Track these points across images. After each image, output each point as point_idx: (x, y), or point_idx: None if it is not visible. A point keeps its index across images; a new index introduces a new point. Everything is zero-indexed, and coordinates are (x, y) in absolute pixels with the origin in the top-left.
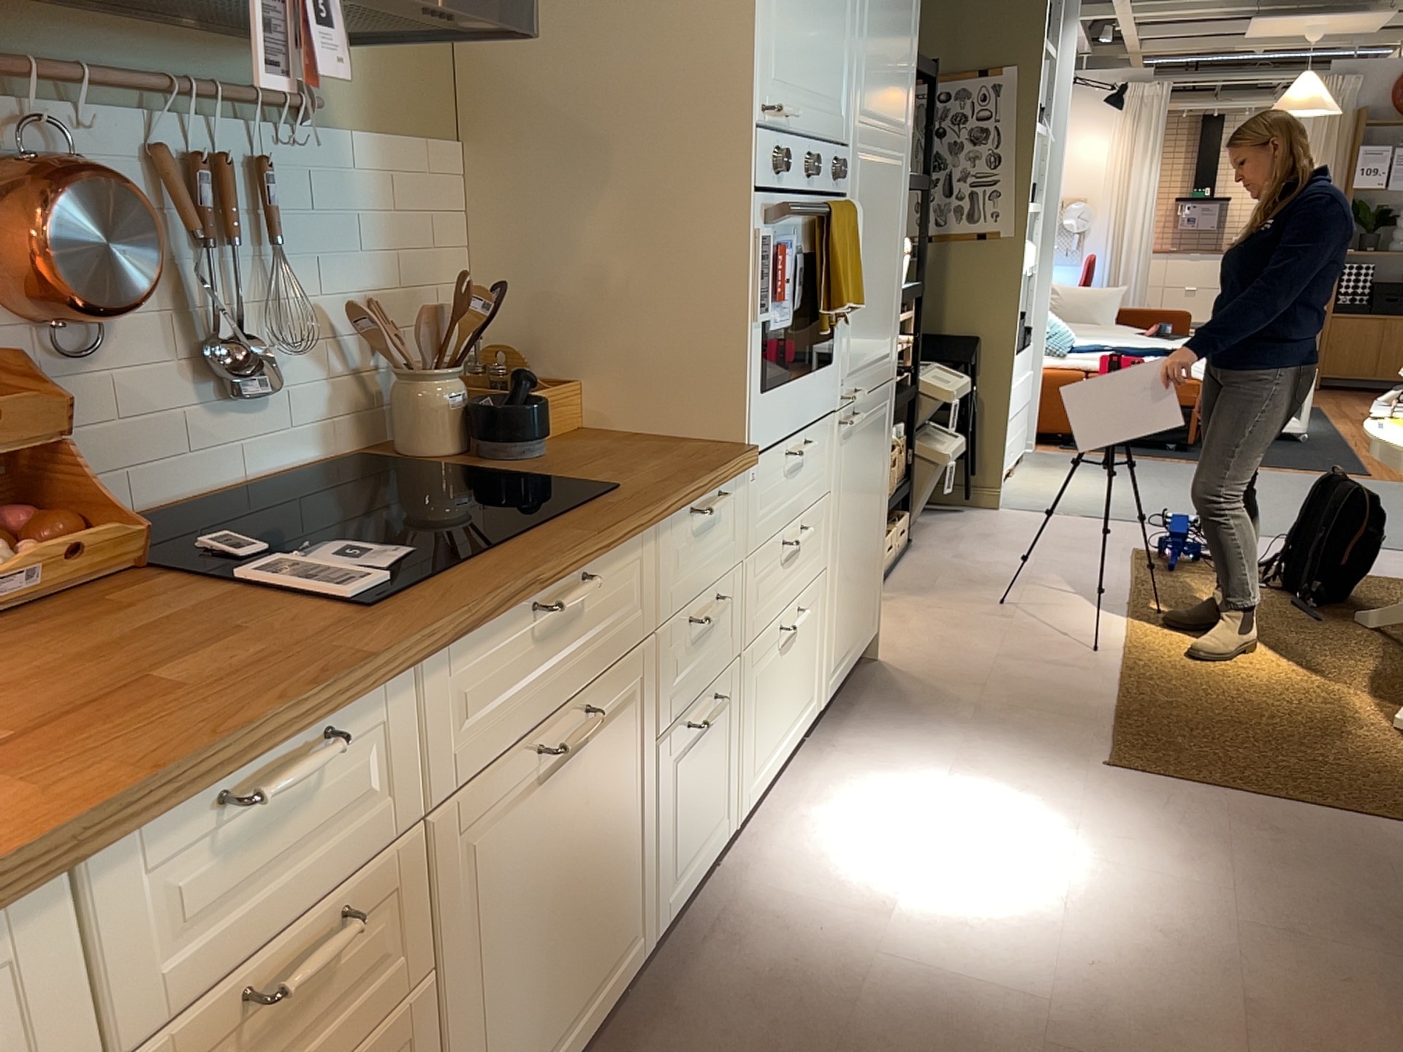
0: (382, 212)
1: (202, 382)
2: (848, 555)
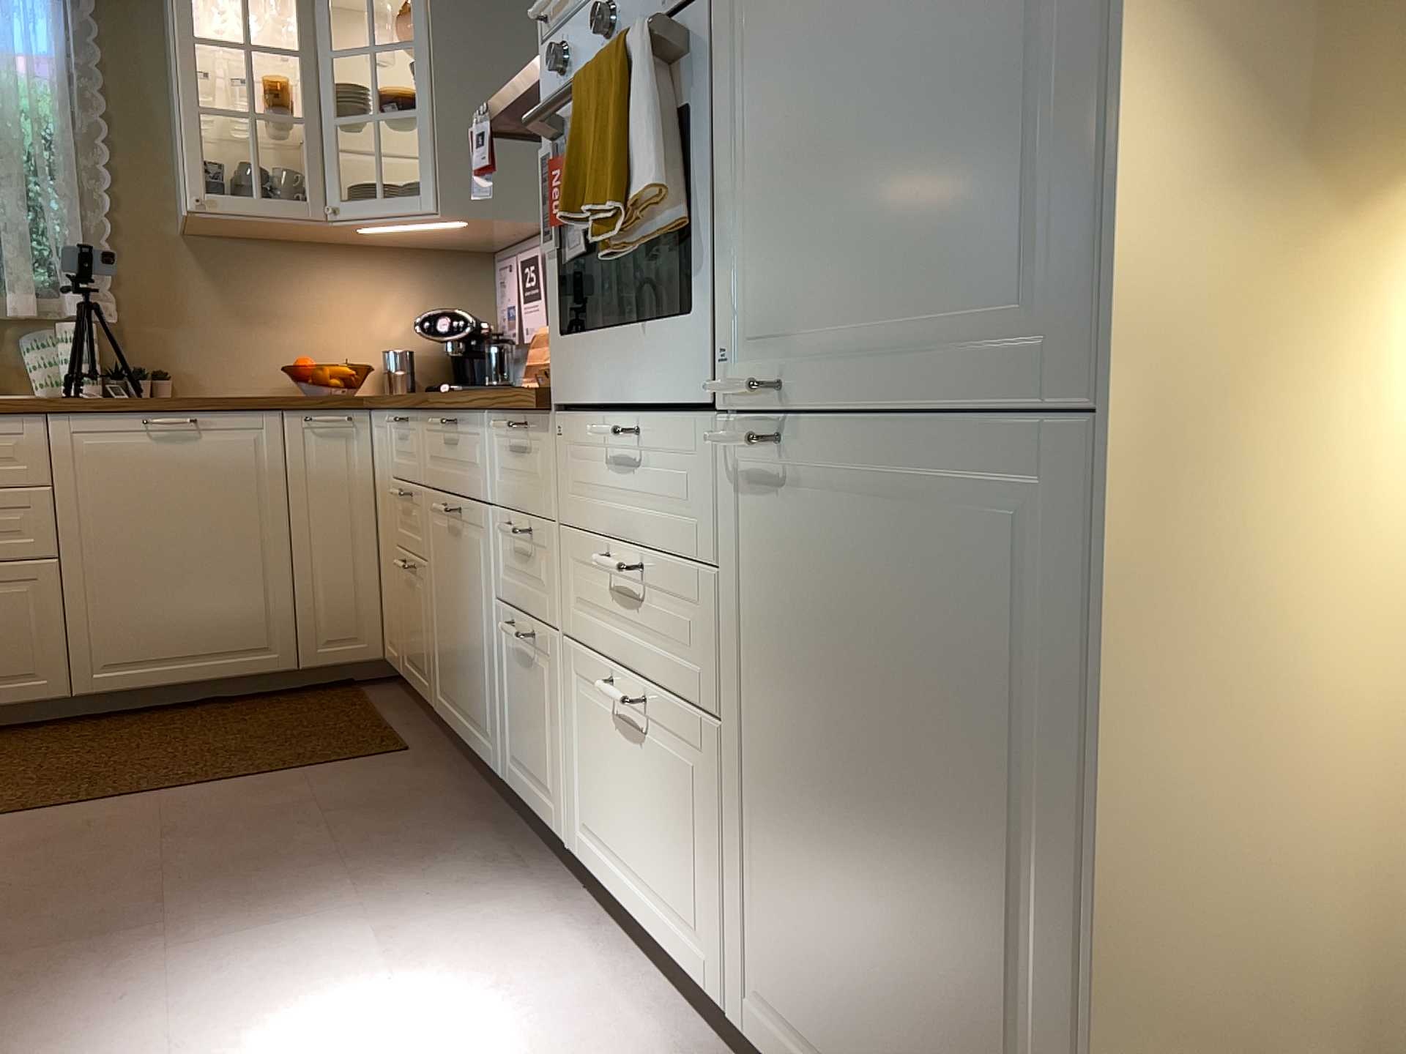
0: None
1: None
2: (803, 794)
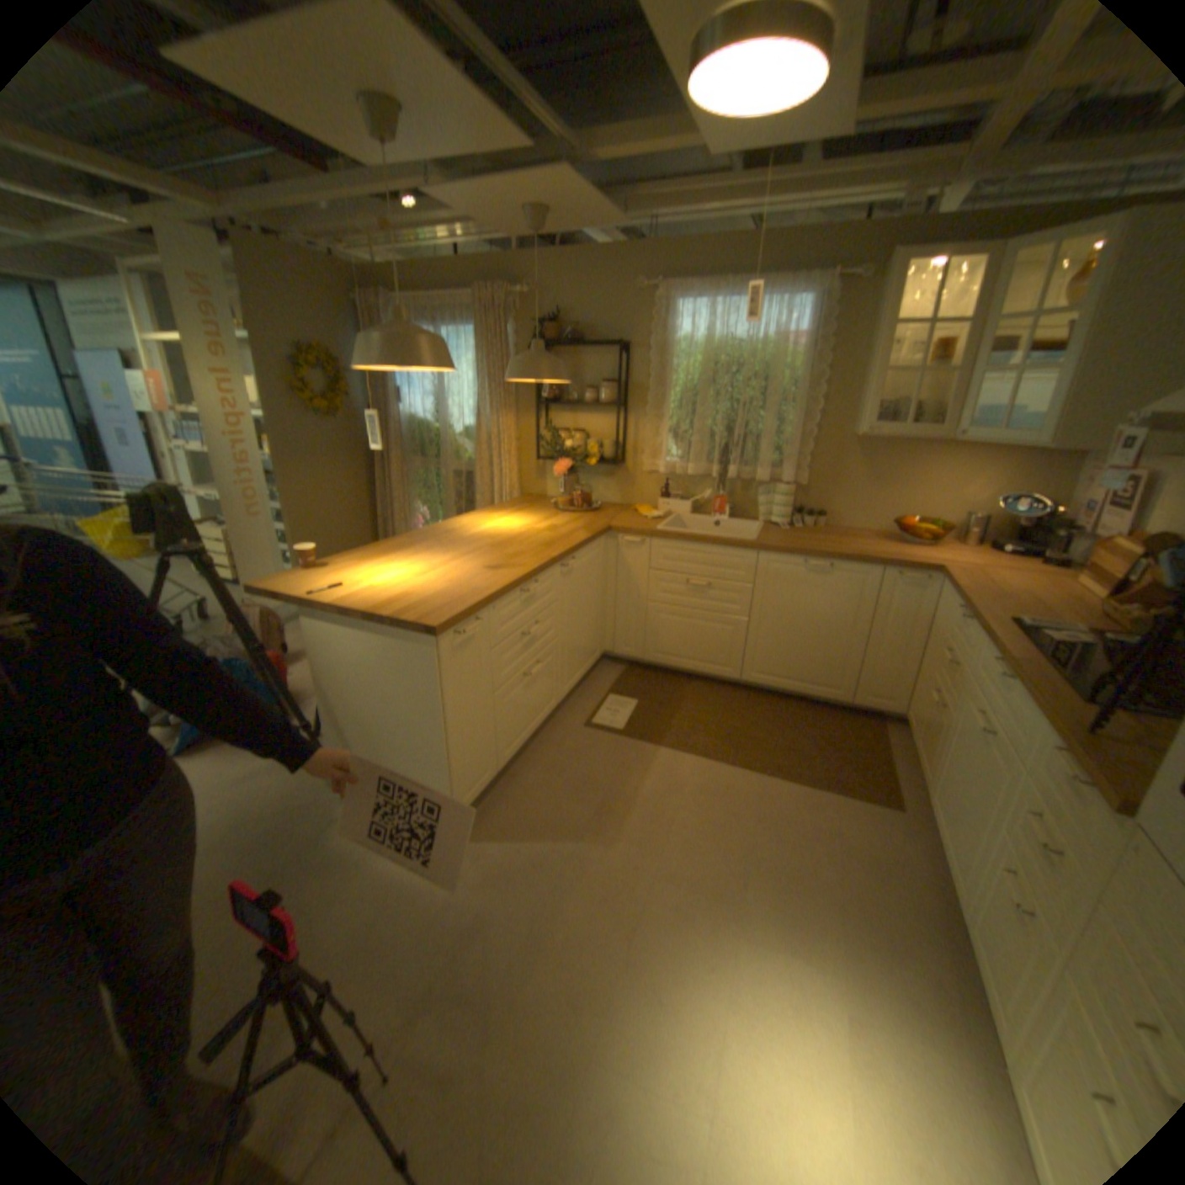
0: None
1: None
2: None
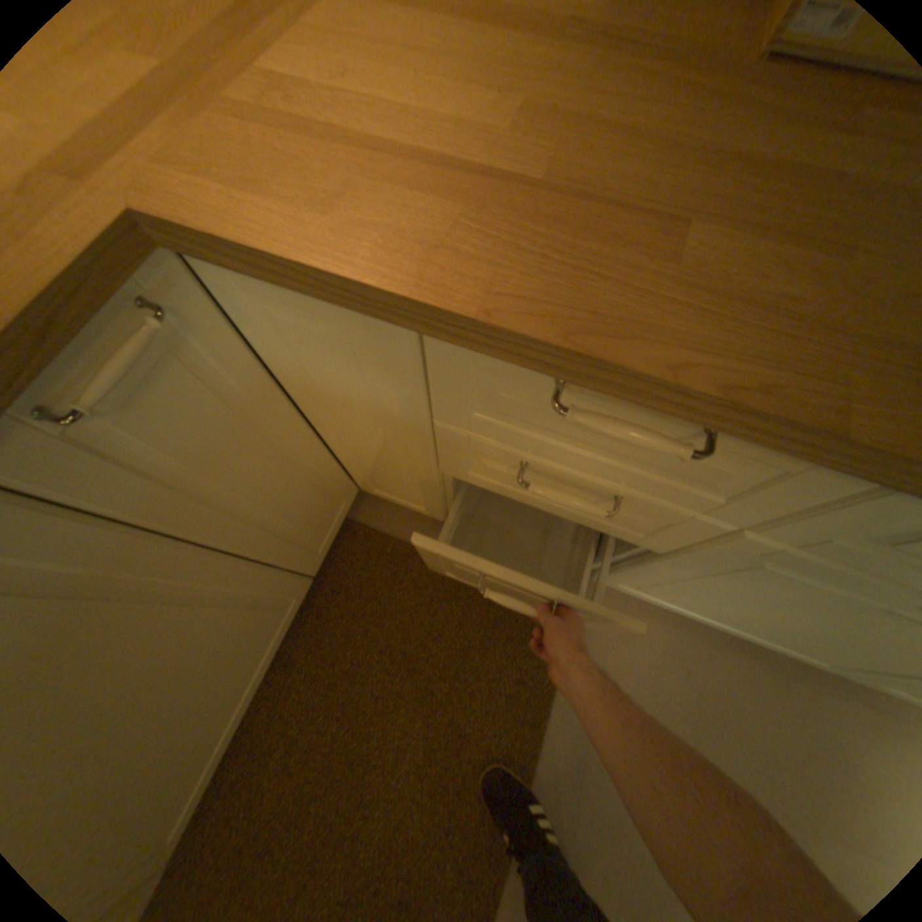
0: None
1: None
2: None
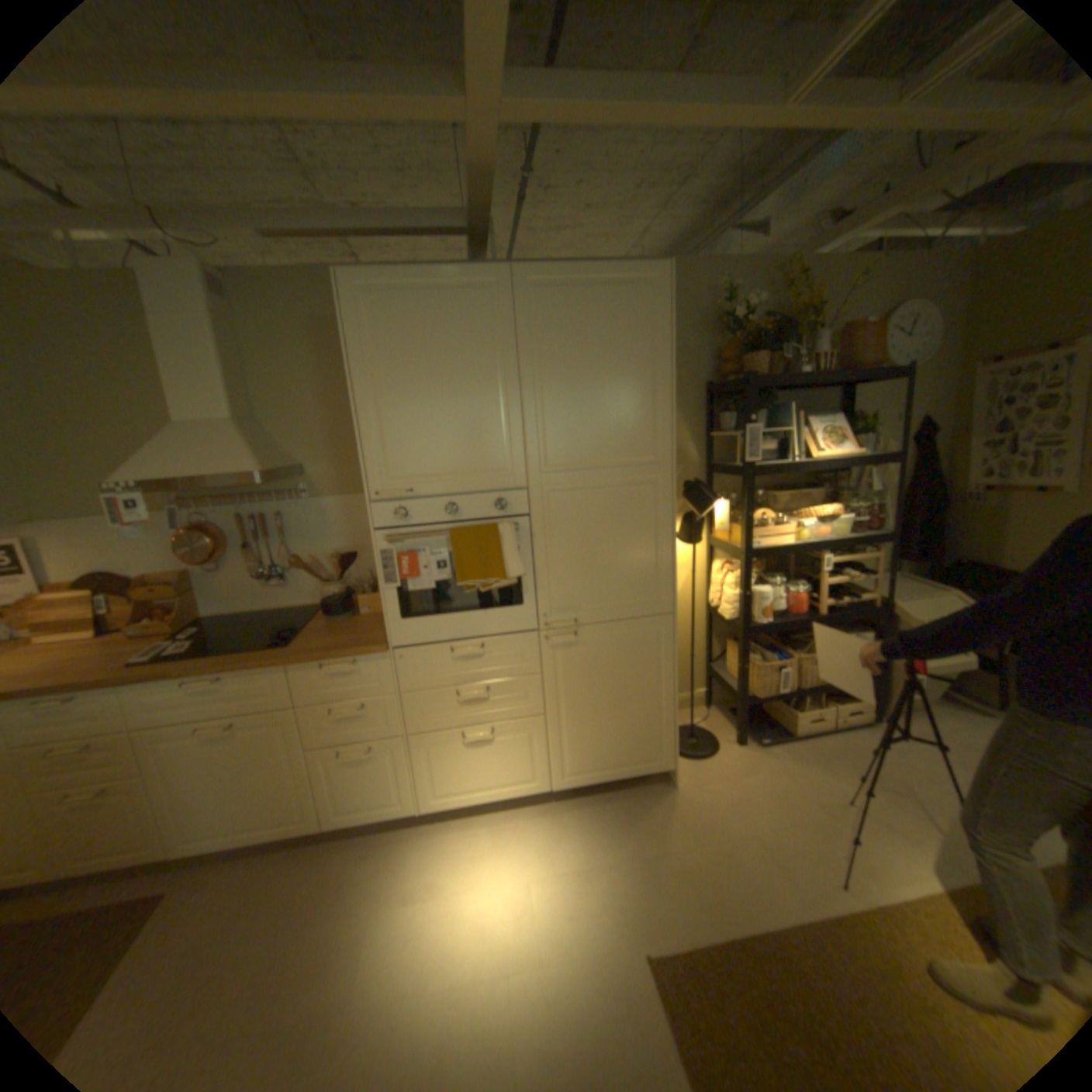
0: (342, 523)
1: (268, 578)
2: (584, 714)
